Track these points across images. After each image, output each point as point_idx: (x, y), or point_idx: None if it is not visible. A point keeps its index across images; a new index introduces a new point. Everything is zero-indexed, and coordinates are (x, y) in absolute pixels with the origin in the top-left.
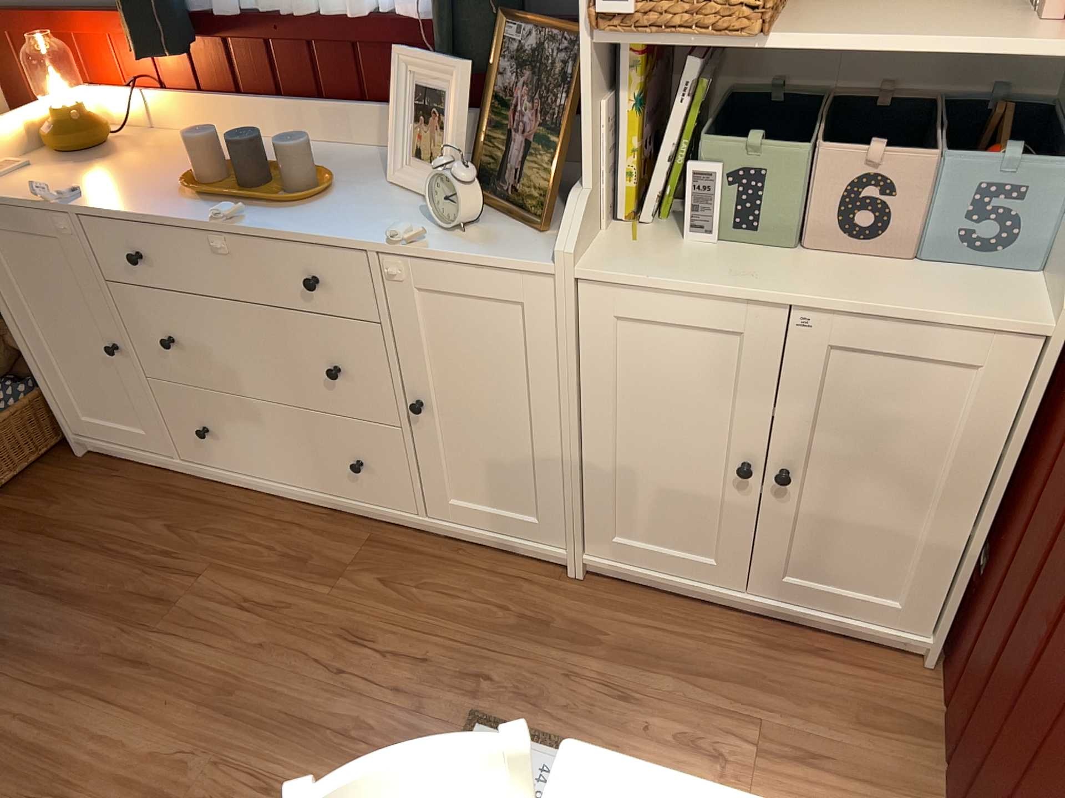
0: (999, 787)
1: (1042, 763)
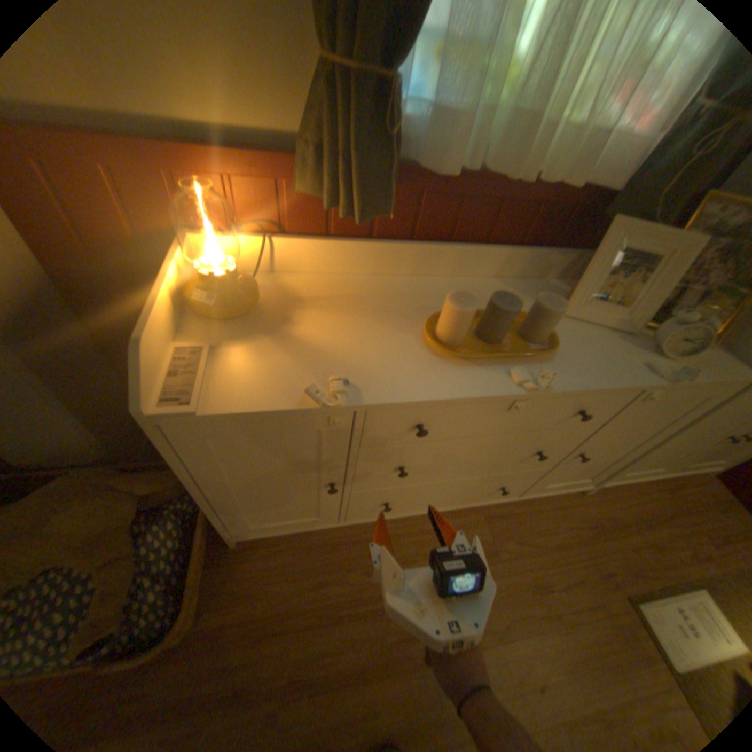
0: None
1: None
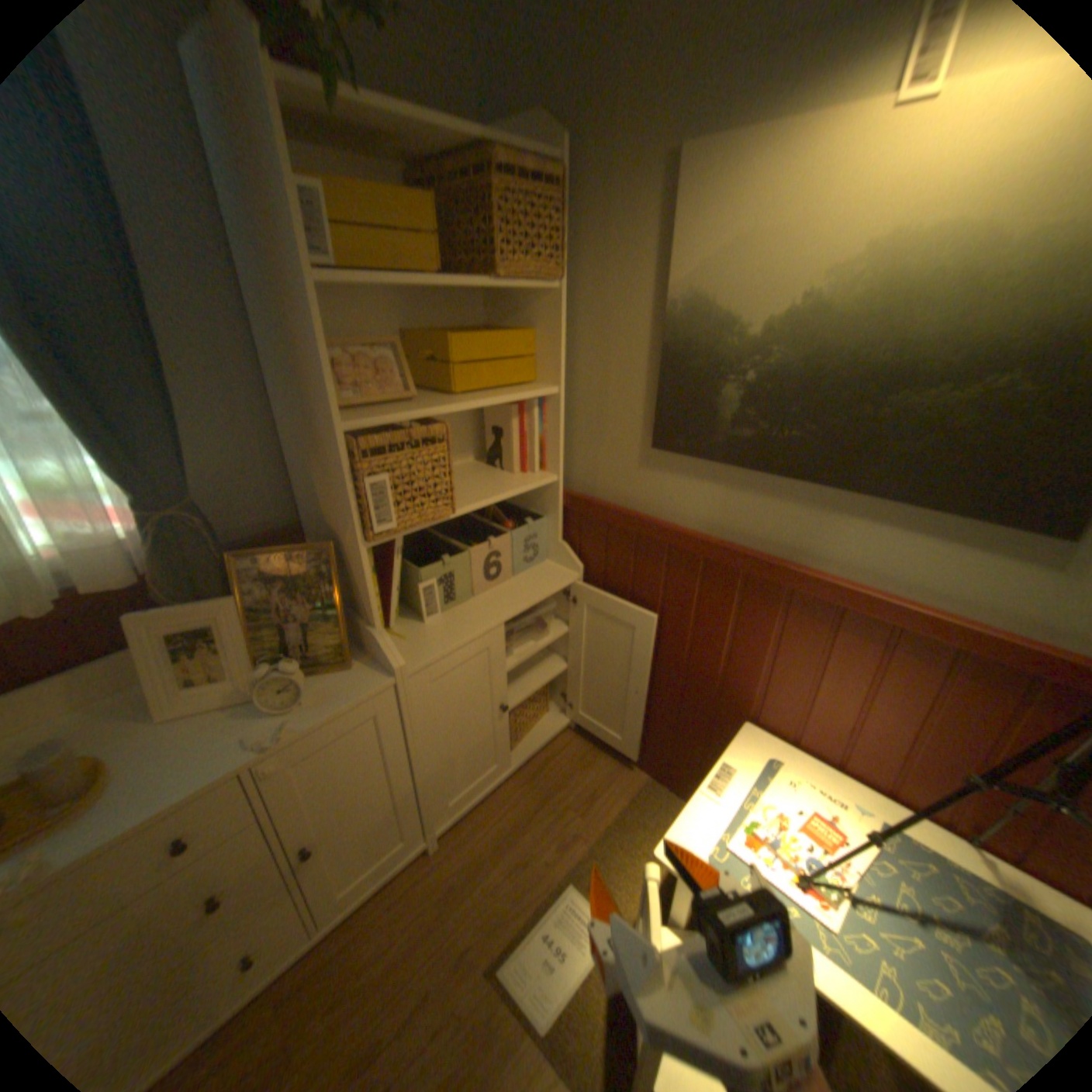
0: (671, 731)
1: (692, 706)
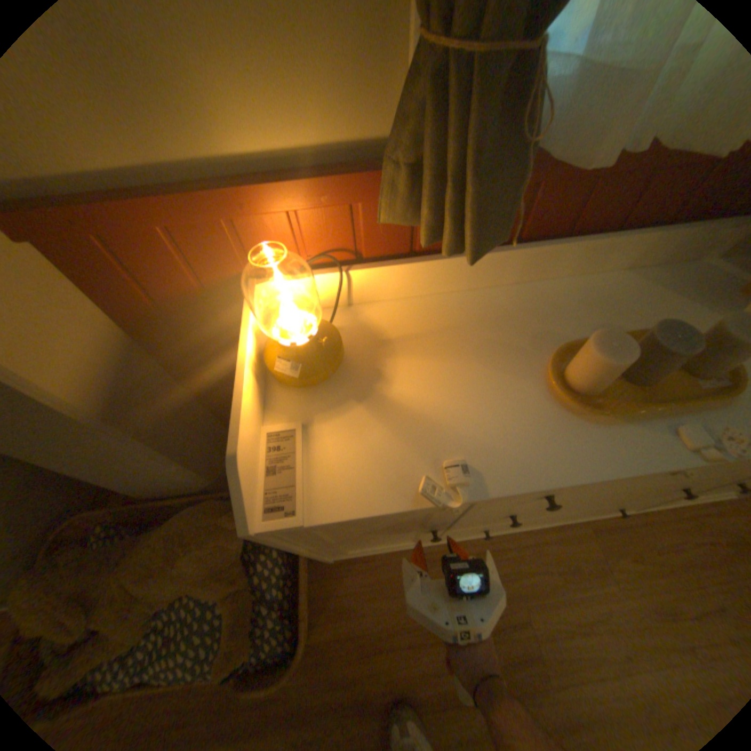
0: None
1: None
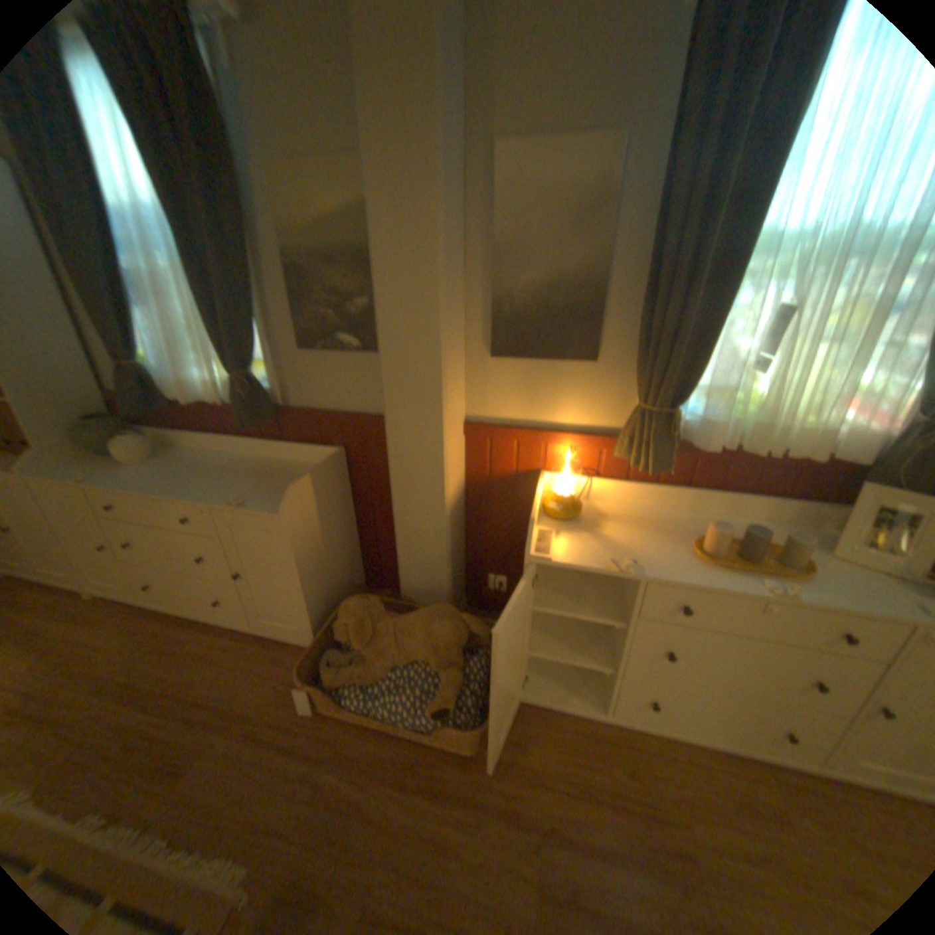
0: None
1: None
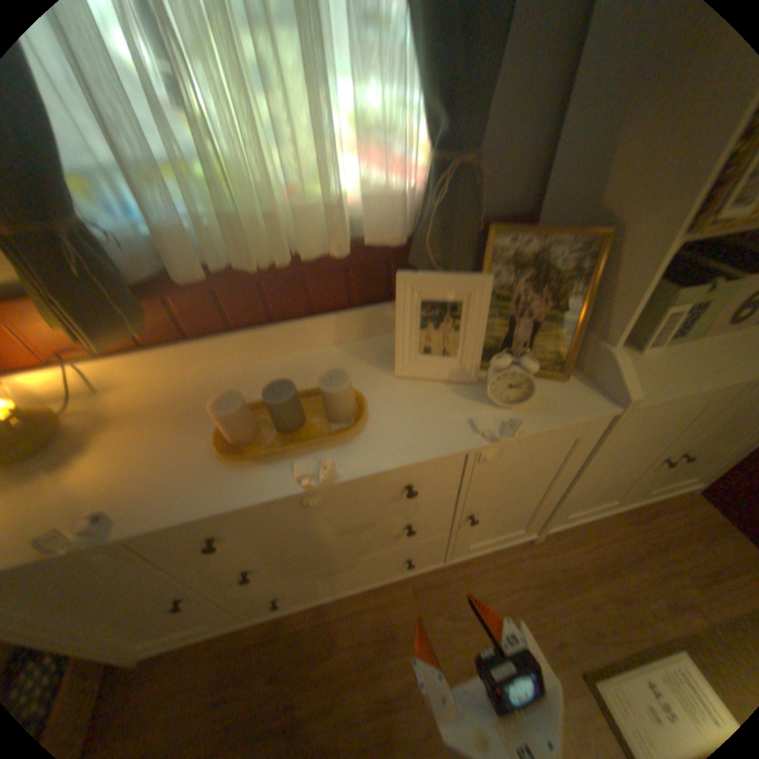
0: None
1: None
